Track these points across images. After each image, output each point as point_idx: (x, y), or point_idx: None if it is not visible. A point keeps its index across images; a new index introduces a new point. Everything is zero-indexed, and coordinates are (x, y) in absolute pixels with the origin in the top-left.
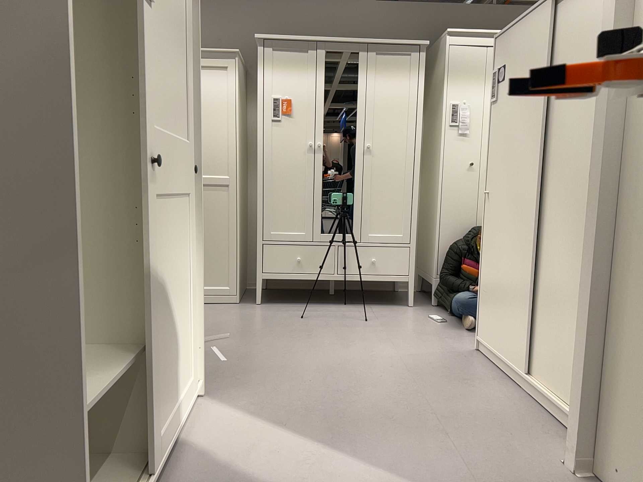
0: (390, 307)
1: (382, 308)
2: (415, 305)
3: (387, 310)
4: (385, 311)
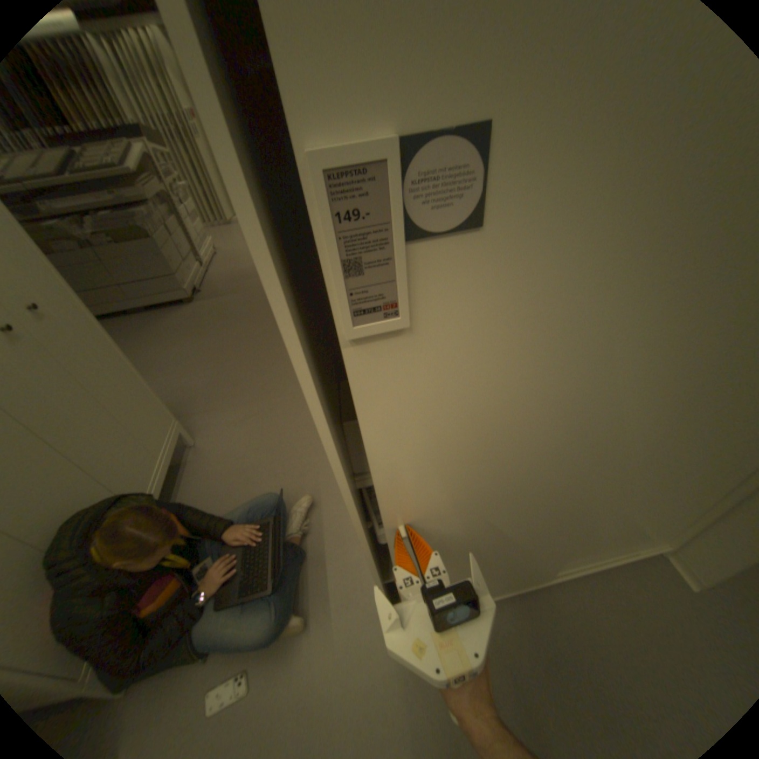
0: None
1: None
2: None
3: None
4: None
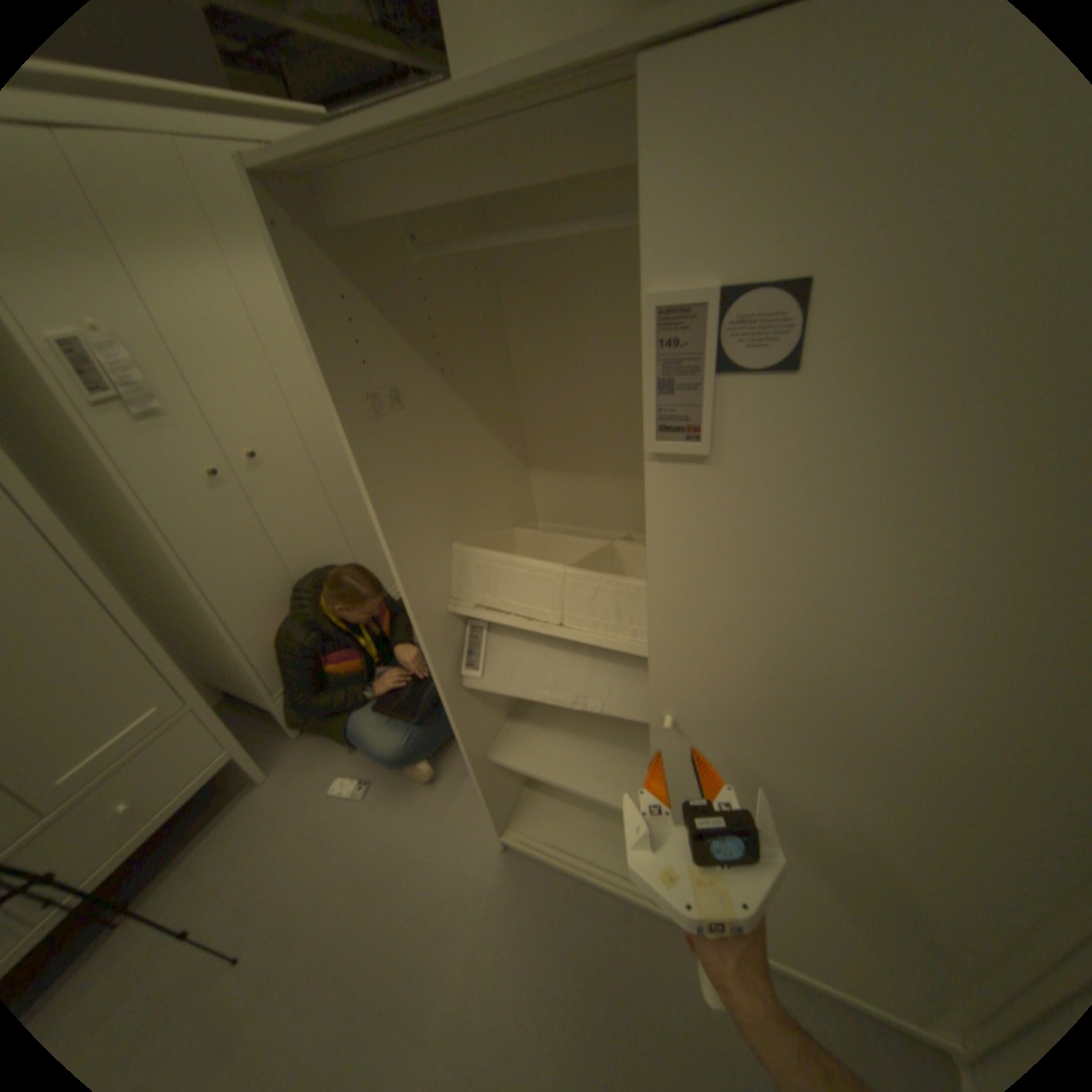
0: (222, 827)
1: (209, 848)
2: (261, 767)
3: (227, 849)
4: (230, 860)
